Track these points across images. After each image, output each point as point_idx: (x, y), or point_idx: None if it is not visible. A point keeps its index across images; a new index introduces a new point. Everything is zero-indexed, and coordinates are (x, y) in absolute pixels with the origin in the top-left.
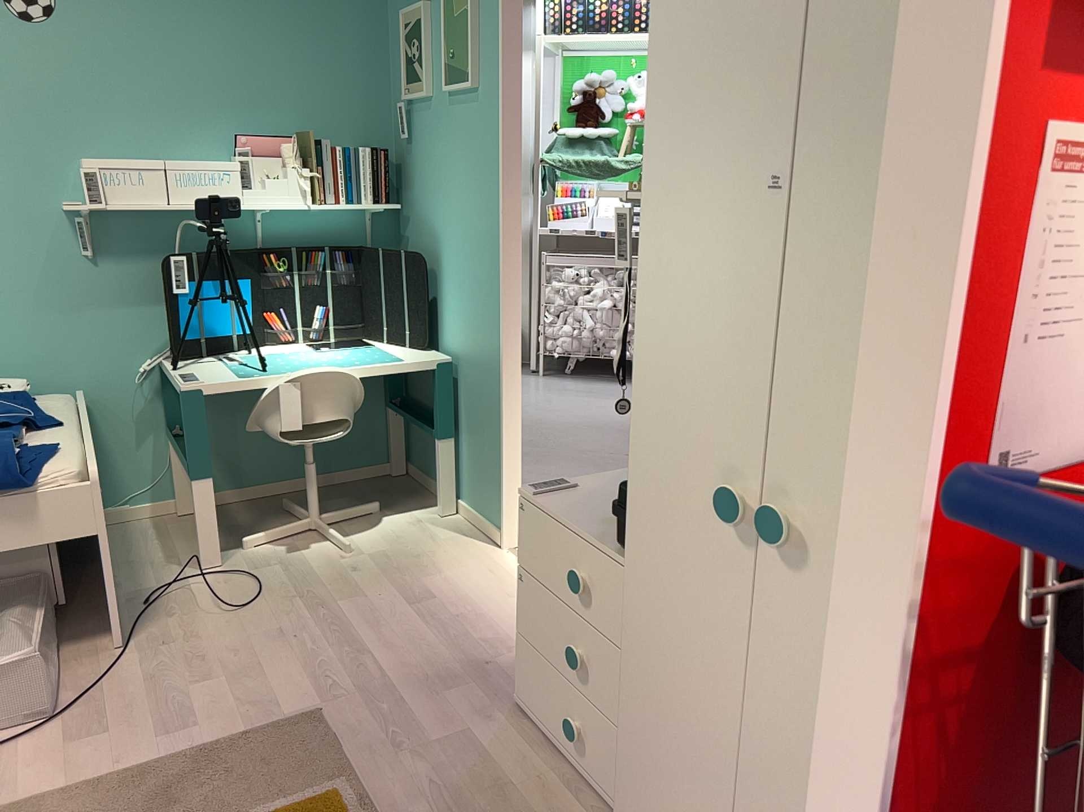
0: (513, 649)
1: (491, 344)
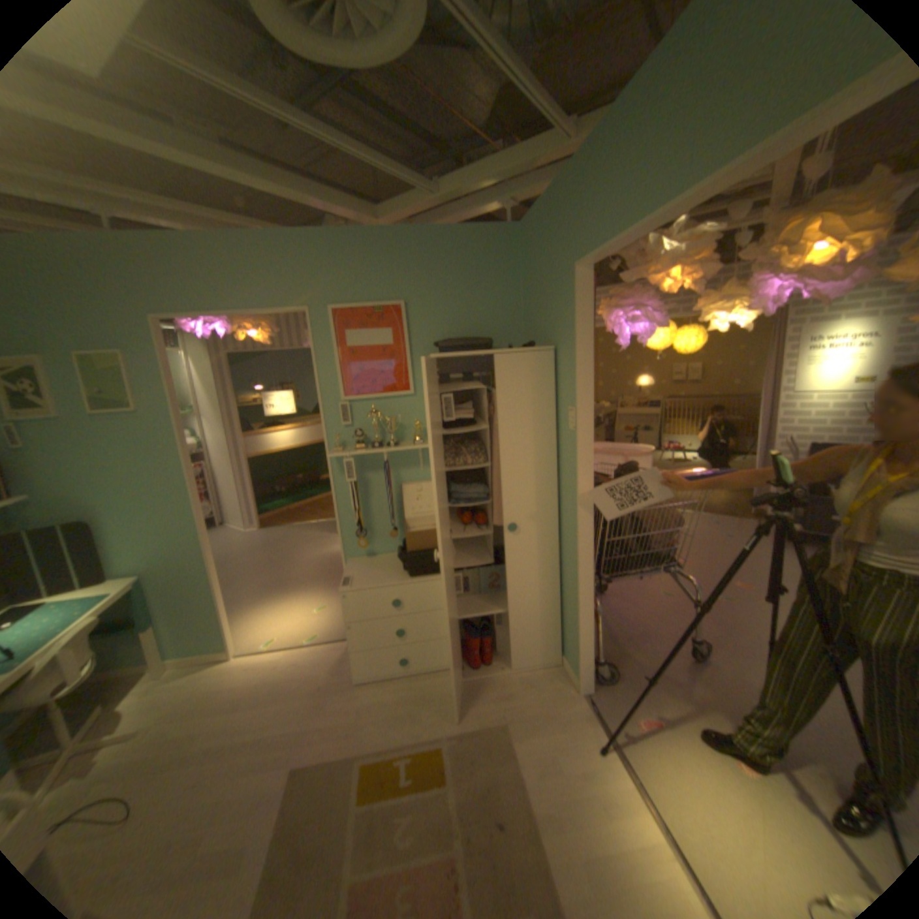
0: (316, 678)
1: (188, 553)
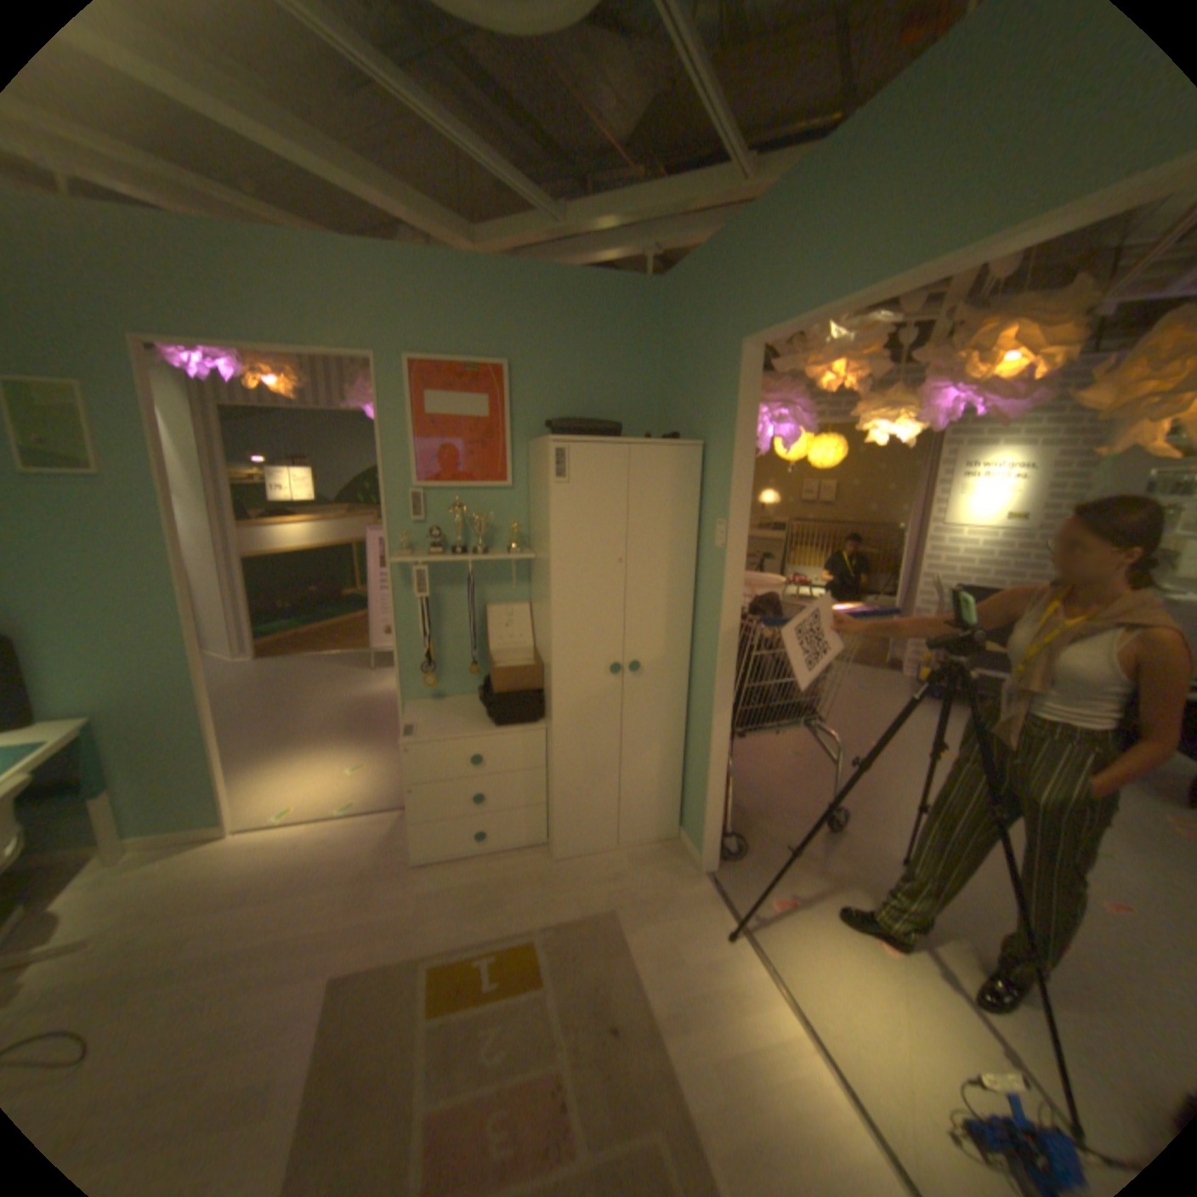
0: (357, 860)
1: (170, 687)
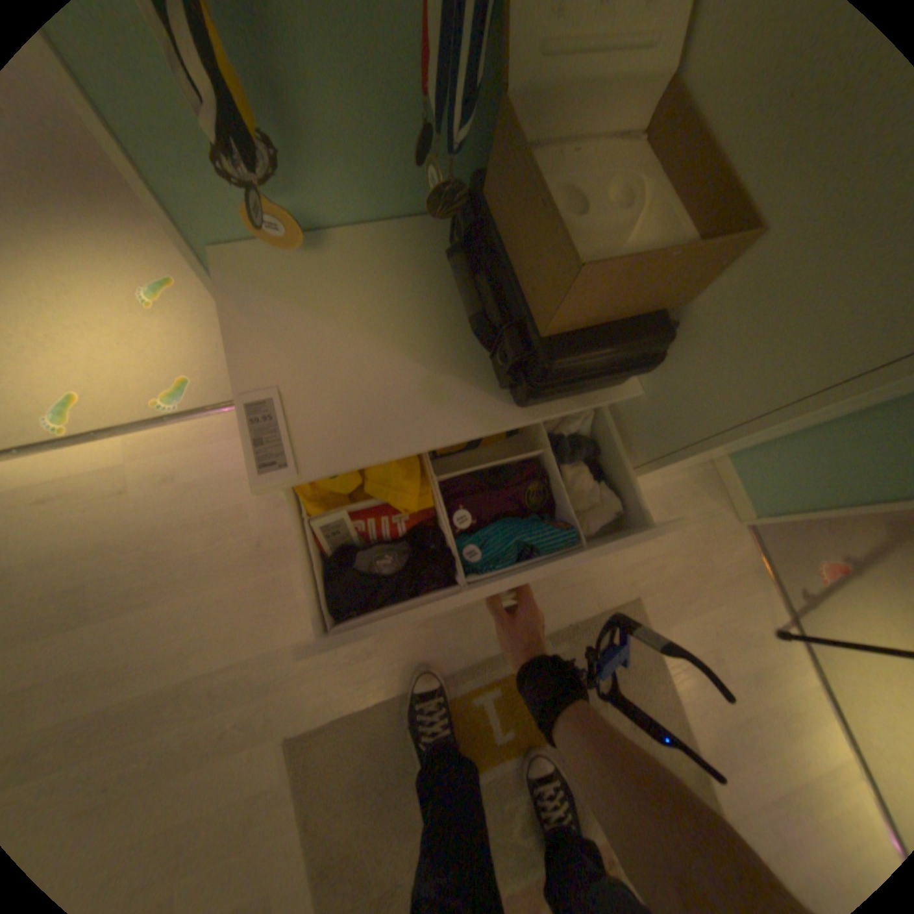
0: (240, 514)
1: None
